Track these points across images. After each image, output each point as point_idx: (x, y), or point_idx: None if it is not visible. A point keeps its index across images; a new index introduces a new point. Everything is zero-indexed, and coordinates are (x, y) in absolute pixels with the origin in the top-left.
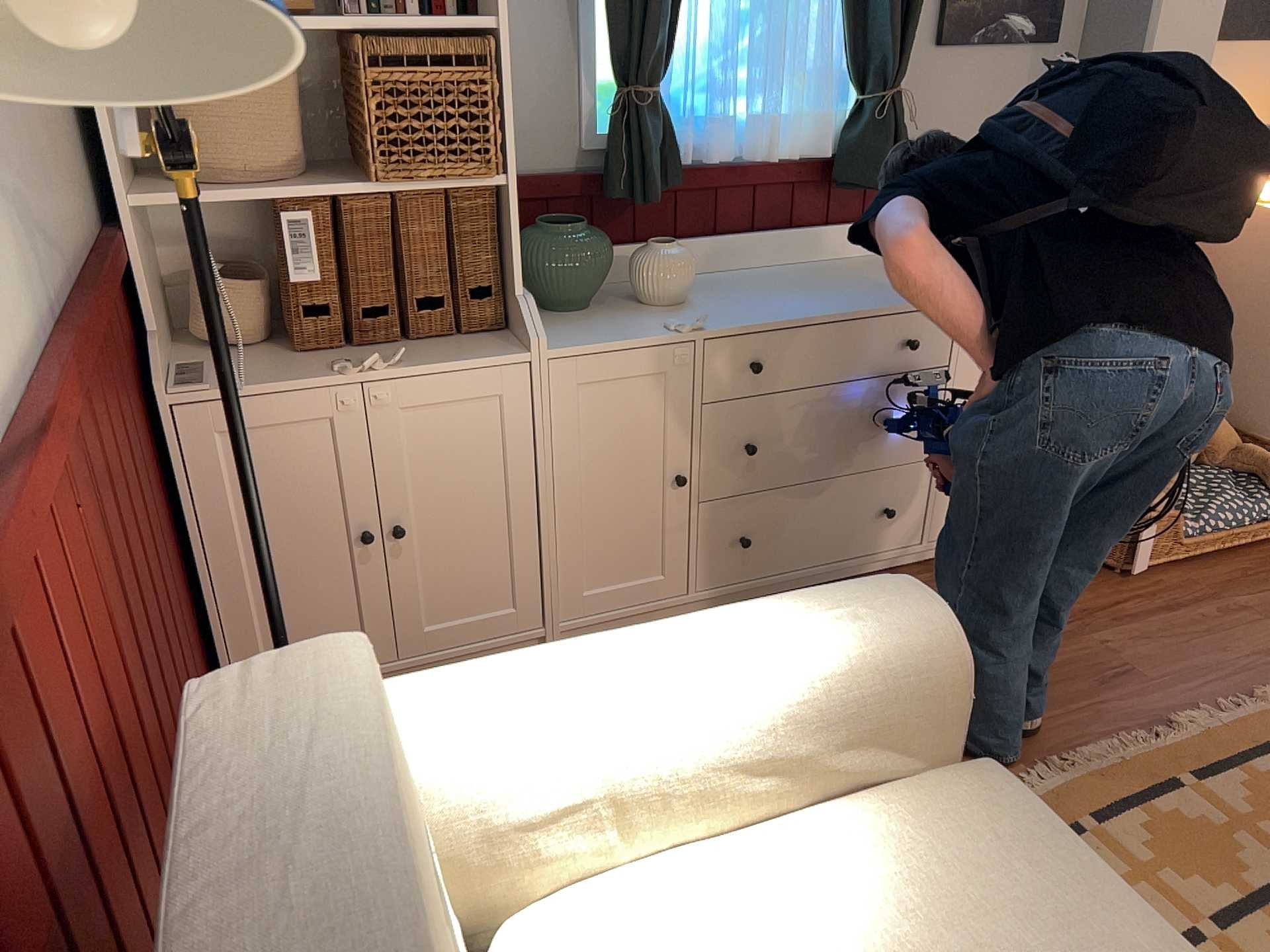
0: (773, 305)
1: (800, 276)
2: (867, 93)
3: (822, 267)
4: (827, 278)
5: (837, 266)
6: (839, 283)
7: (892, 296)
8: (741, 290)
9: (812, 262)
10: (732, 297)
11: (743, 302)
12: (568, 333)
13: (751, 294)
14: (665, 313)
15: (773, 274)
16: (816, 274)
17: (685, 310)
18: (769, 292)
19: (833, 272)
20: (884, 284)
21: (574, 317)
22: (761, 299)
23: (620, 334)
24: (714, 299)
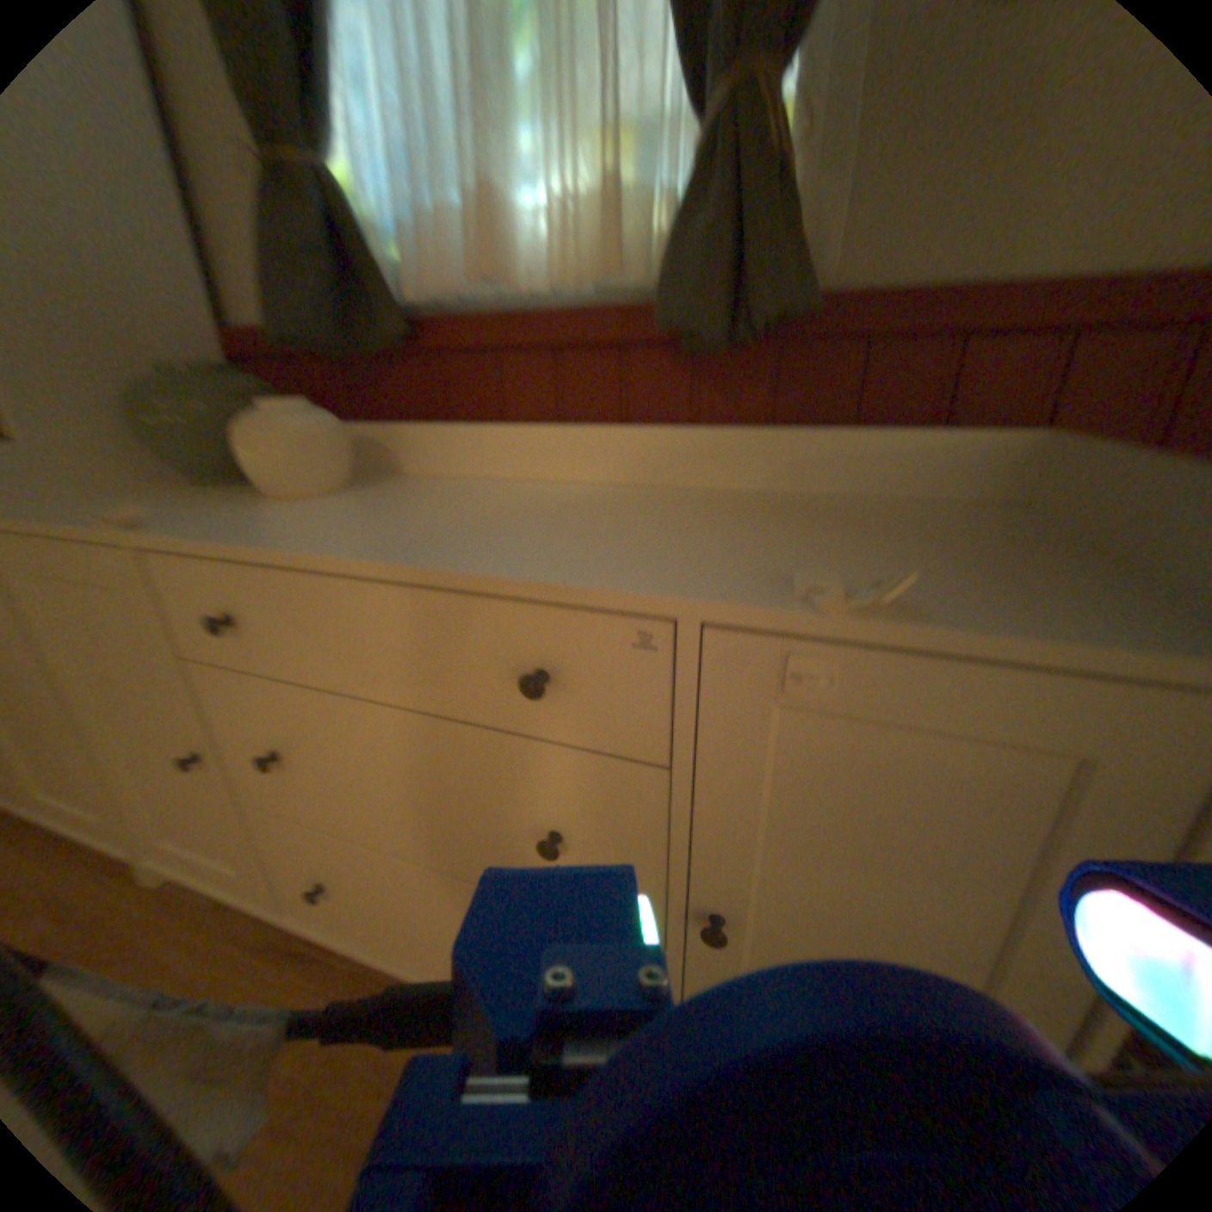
0: (360, 524)
1: (570, 499)
2: (716, 115)
3: (644, 495)
4: (590, 508)
5: (677, 497)
6: (577, 516)
7: (571, 553)
8: (432, 499)
9: (651, 488)
10: (382, 505)
11: (356, 512)
12: (90, 505)
13: (411, 506)
14: (245, 505)
15: (551, 491)
16: (602, 500)
17: (272, 508)
18: (442, 508)
19: (636, 502)
20: (644, 531)
21: (181, 493)
22: (387, 514)
23: (97, 516)
24: (353, 503)
